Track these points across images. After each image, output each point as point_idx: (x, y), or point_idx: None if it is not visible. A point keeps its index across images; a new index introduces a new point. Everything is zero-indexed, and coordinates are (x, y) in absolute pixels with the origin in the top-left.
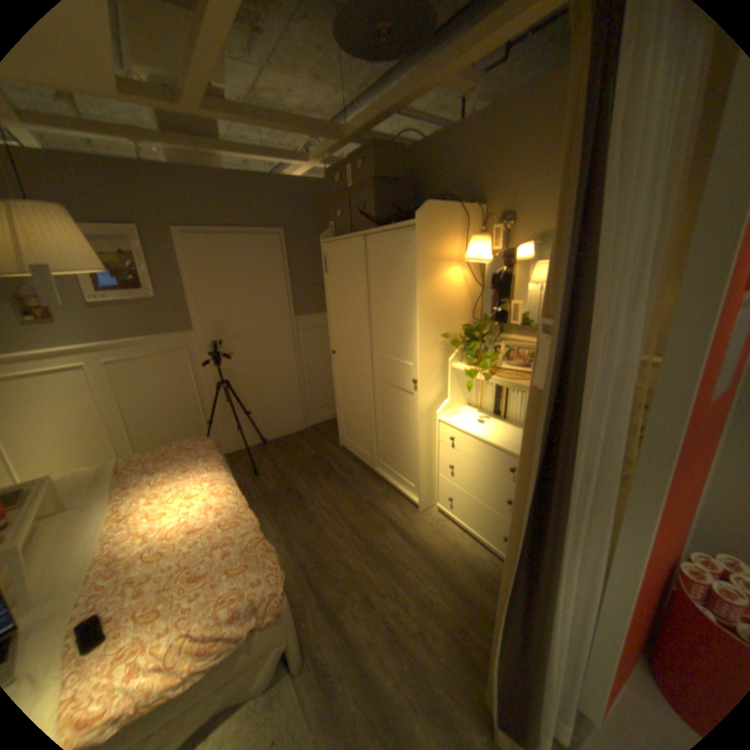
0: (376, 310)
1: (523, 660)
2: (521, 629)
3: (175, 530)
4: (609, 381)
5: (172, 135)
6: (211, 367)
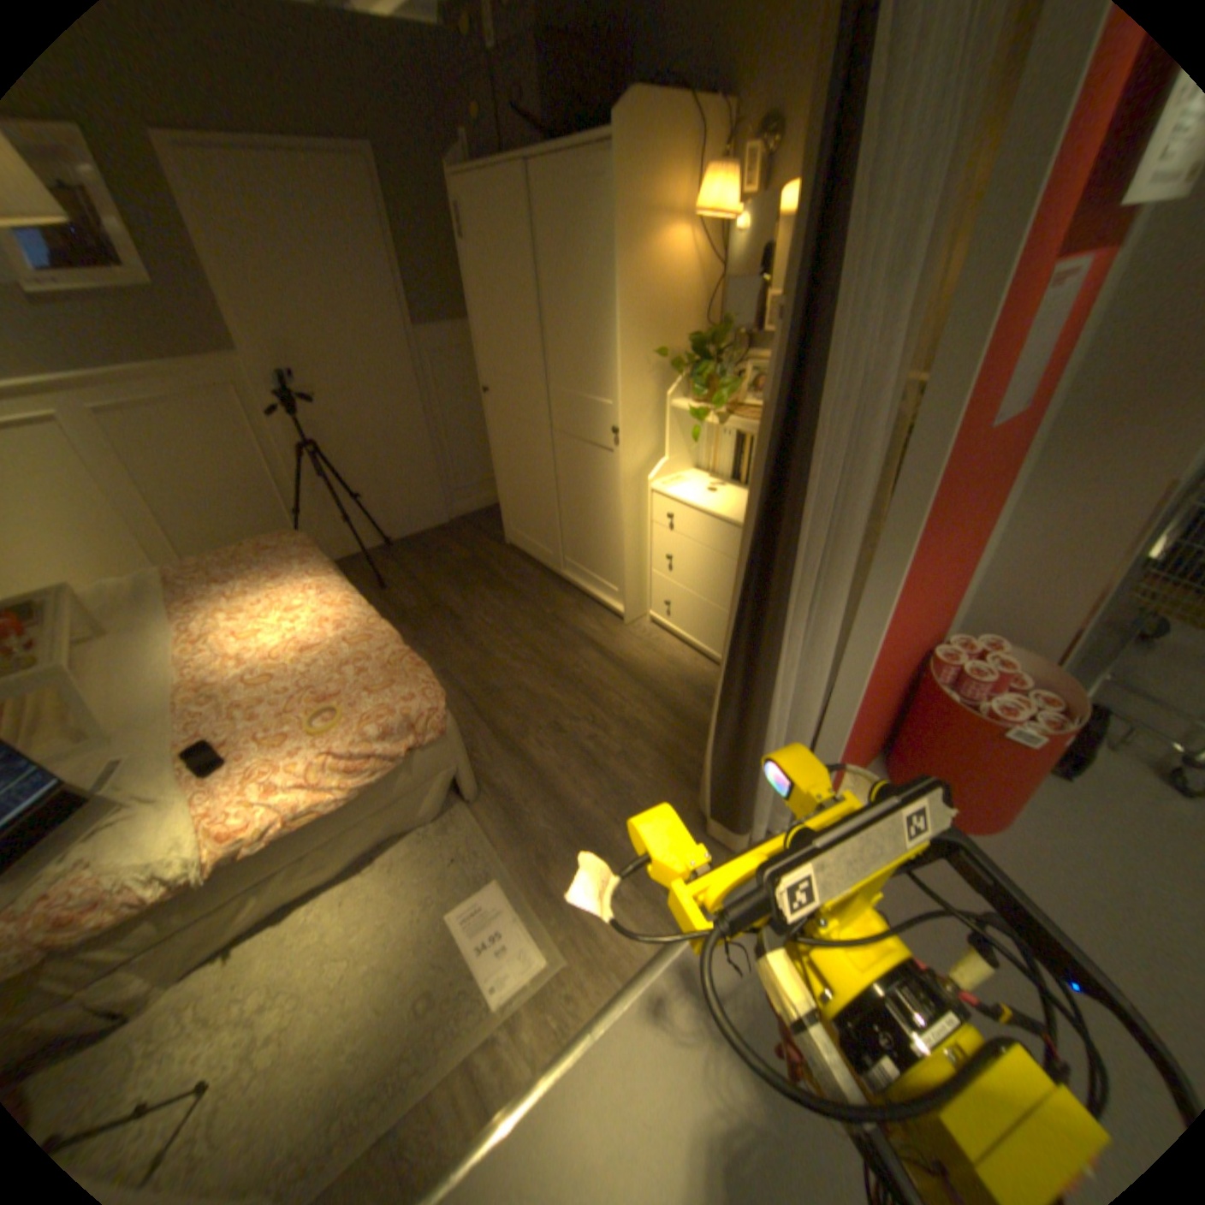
0: (550, 311)
1: (739, 755)
2: (736, 718)
3: (281, 648)
4: (867, 401)
5: None
6: (282, 419)
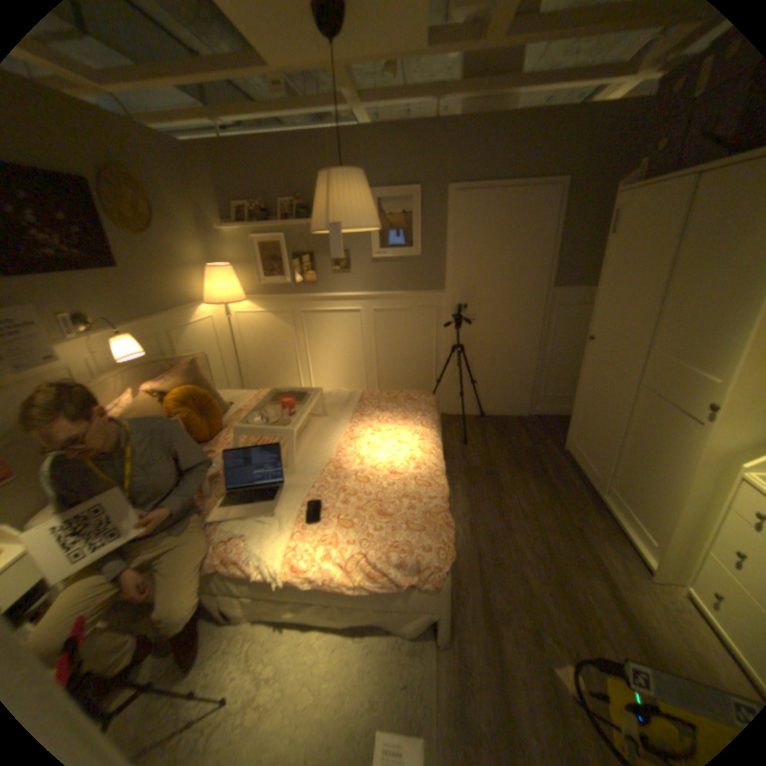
0: (677, 290)
1: None
2: None
3: (382, 465)
4: None
5: (471, 81)
6: (451, 329)
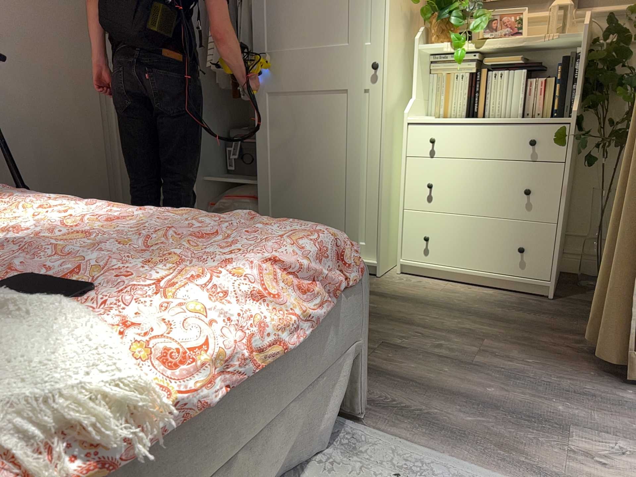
0: None
1: None
2: None
3: (67, 226)
4: None
5: None
6: None
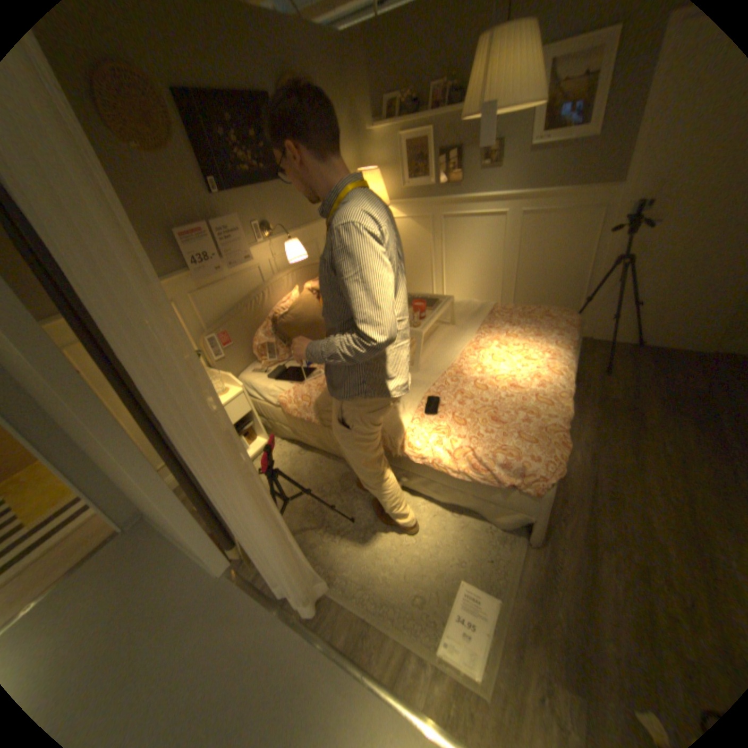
0: None
1: None
2: None
3: (504, 377)
4: None
5: None
6: (623, 235)
